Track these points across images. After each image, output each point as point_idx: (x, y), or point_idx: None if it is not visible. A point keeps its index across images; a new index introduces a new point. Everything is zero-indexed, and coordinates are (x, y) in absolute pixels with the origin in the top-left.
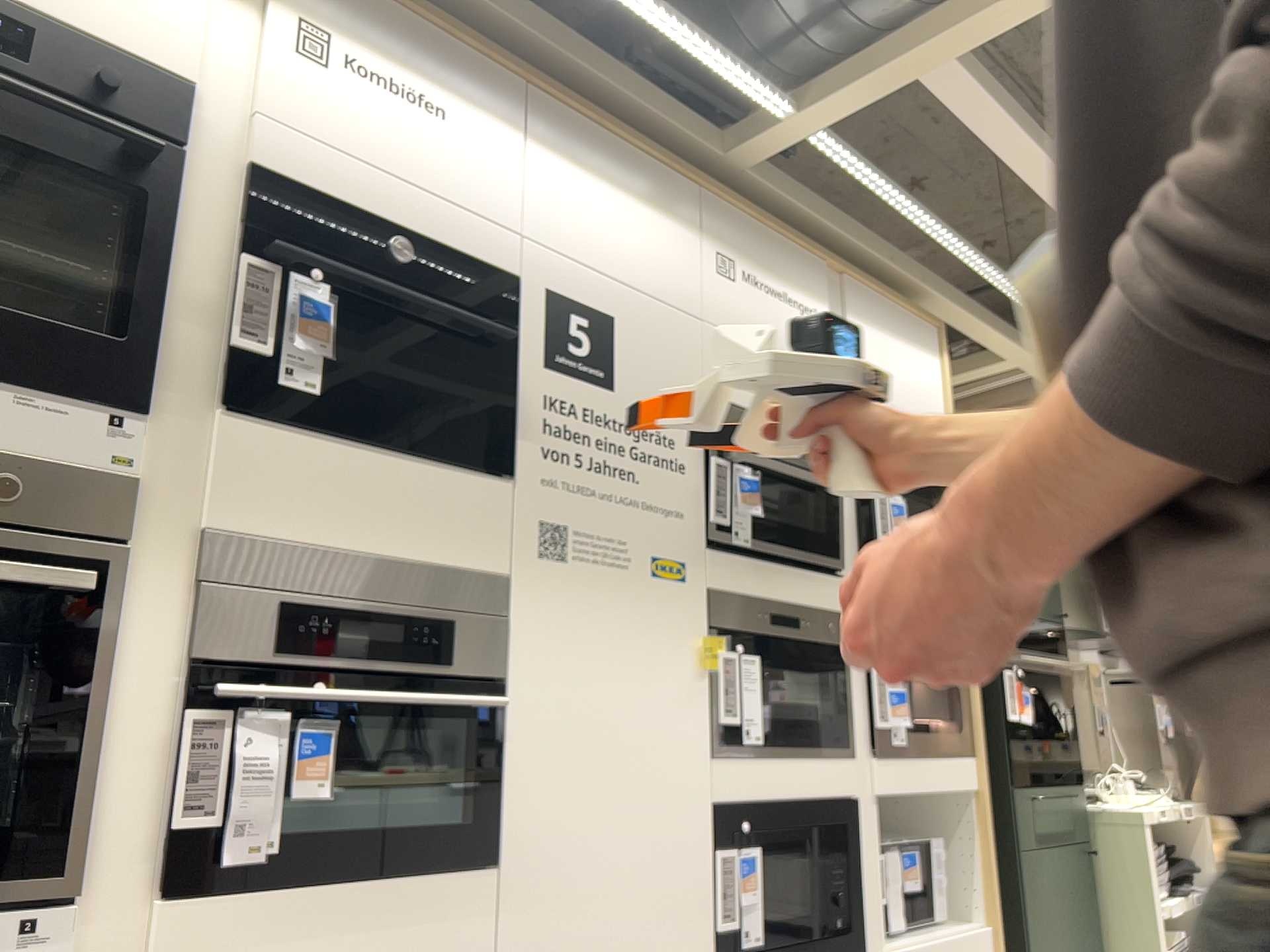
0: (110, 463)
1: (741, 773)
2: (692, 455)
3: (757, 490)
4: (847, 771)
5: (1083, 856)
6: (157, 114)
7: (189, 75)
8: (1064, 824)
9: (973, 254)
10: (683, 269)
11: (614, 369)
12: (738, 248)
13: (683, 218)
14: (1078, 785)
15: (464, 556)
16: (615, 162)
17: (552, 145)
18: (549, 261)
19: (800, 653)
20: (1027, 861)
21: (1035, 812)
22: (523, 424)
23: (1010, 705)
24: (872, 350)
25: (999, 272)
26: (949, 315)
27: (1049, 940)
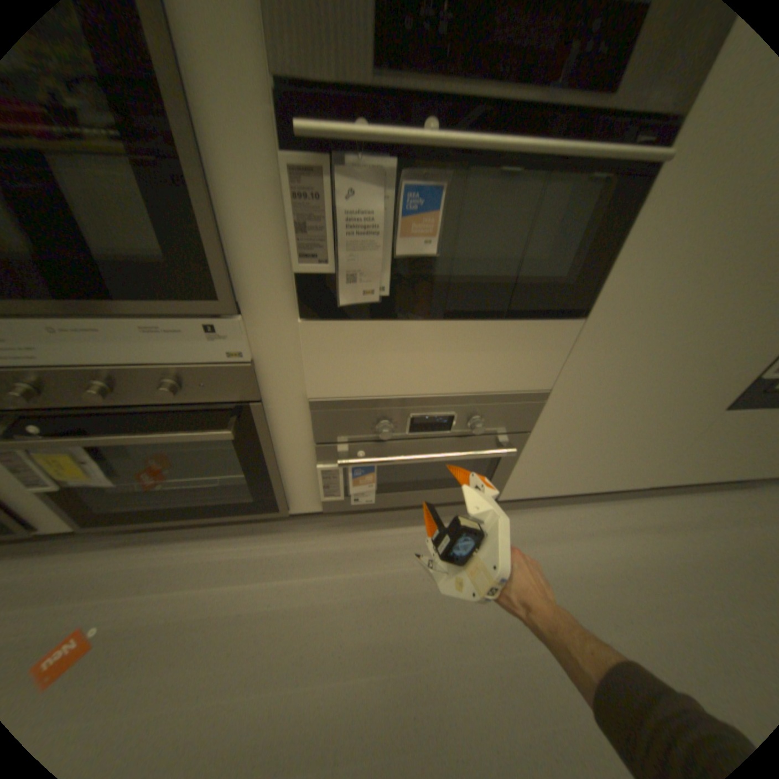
0: None
1: None
2: None
3: None
4: None
5: None
6: None
7: None
8: None
9: None
10: None
11: None
12: None
13: None
14: None
15: None
16: None
17: None
18: None
19: None
20: None
21: None
22: None
23: None
24: None
25: None
26: None
27: None
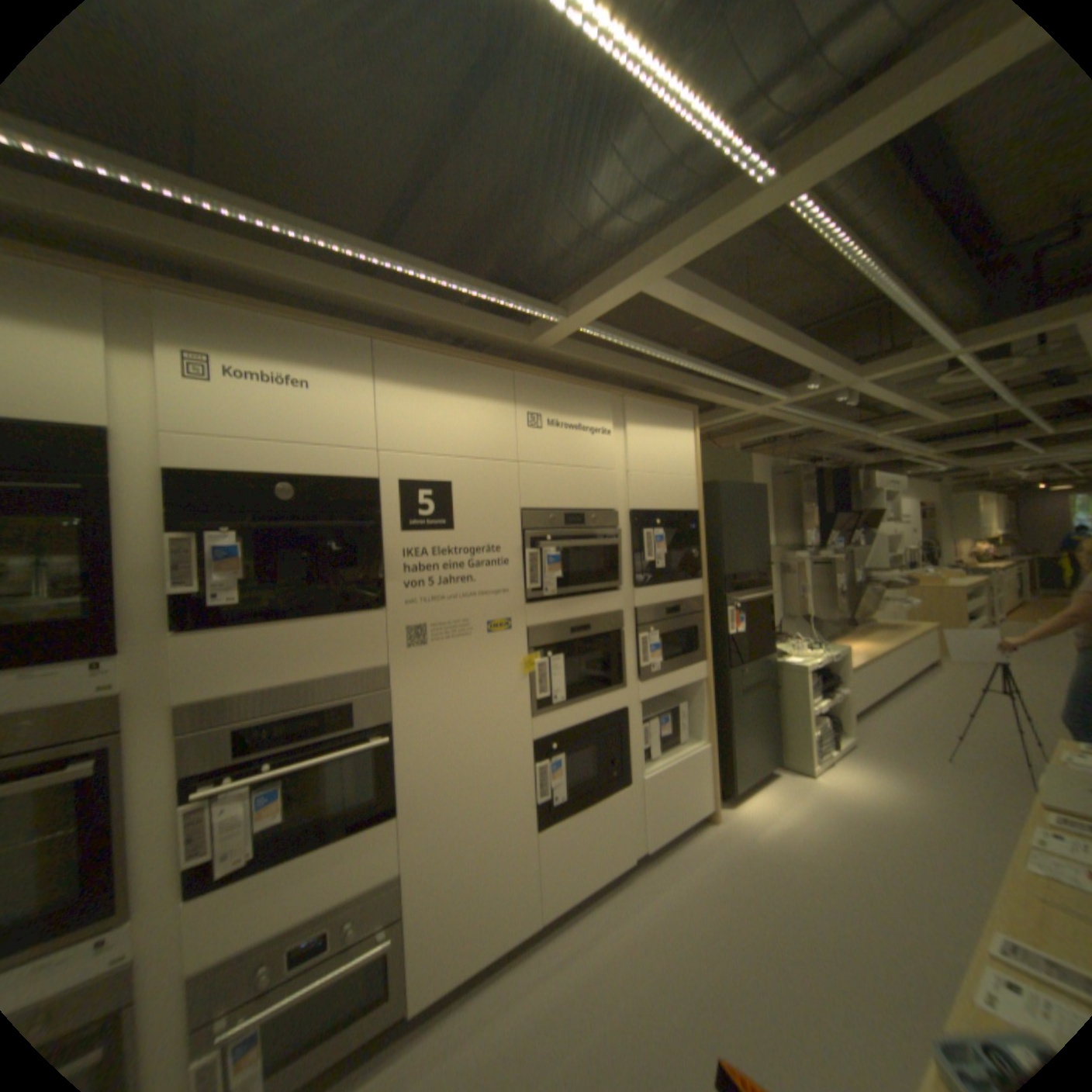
0: (97, 692)
1: (550, 720)
2: (512, 552)
3: (557, 560)
4: (620, 696)
5: (772, 690)
6: (82, 458)
7: (100, 424)
8: (762, 678)
9: (710, 370)
10: (501, 434)
11: (452, 517)
12: (542, 406)
13: (499, 398)
14: (773, 654)
15: (354, 664)
16: (445, 376)
17: (394, 380)
18: (399, 462)
19: (589, 643)
20: (735, 705)
21: (743, 678)
22: (388, 573)
23: (730, 627)
24: (644, 443)
25: (731, 375)
26: (704, 397)
27: (746, 740)
